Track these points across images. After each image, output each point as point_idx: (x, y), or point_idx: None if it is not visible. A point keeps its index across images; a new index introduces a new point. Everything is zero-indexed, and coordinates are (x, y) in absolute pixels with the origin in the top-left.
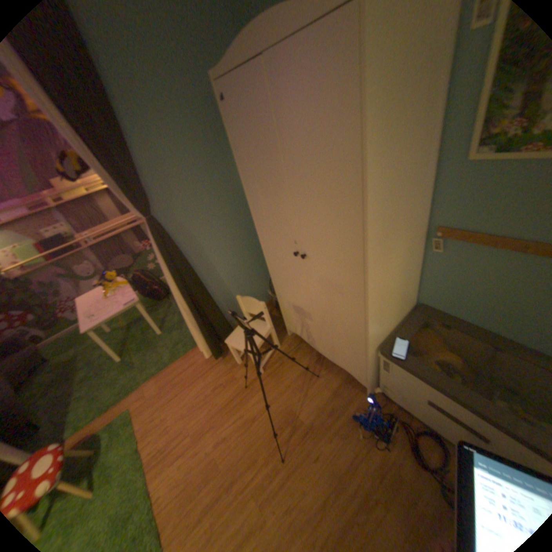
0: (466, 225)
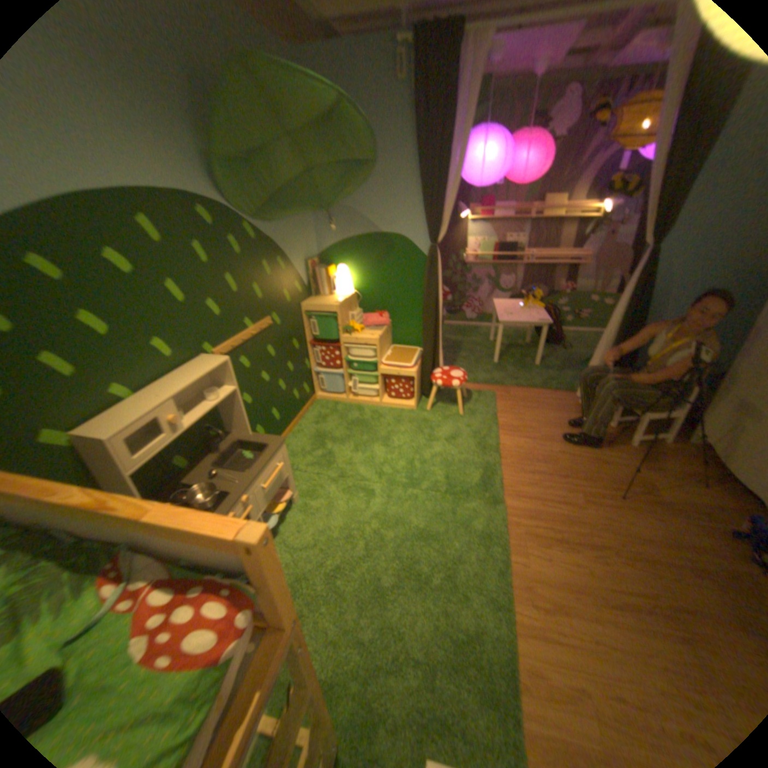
0: None
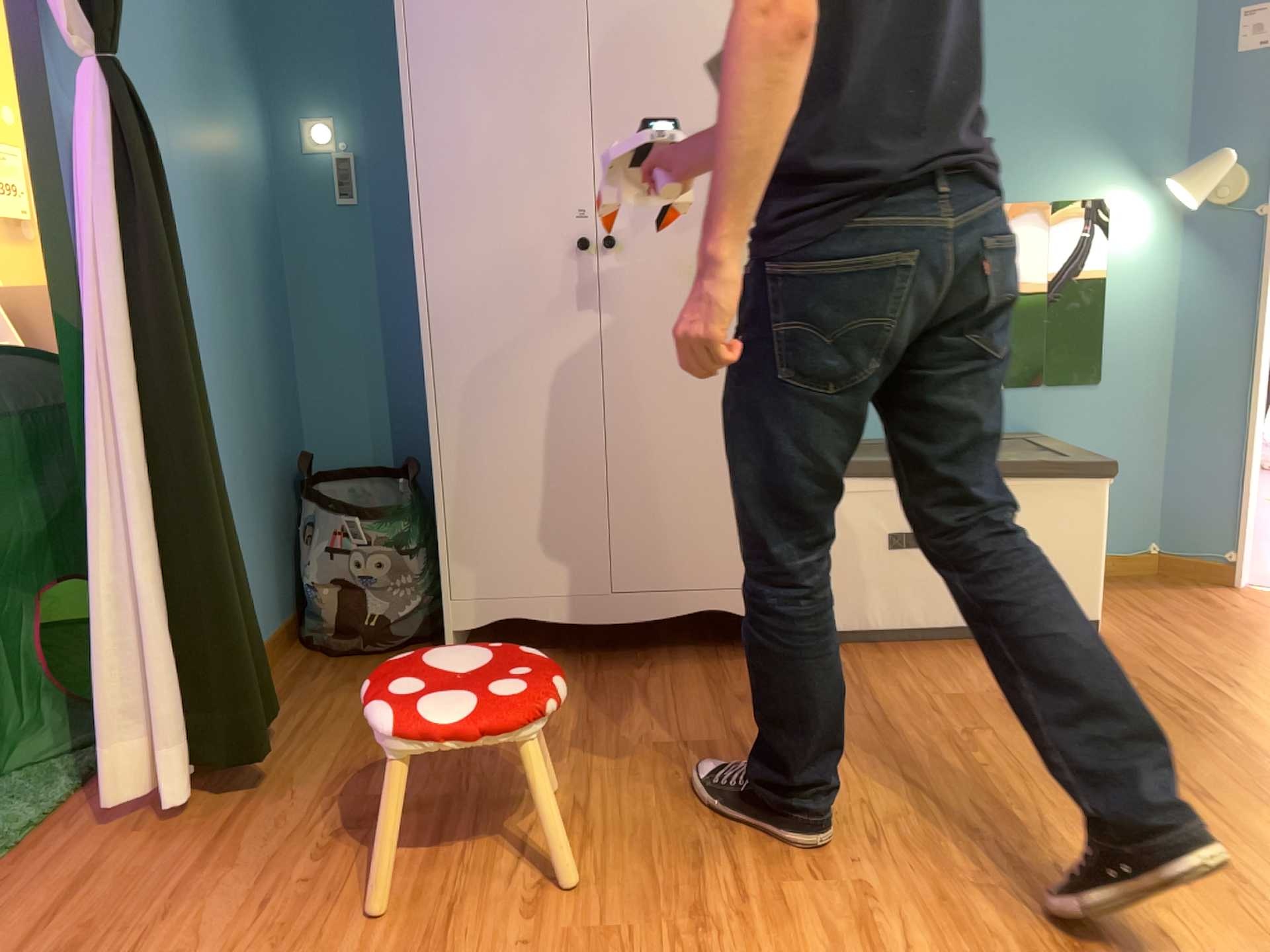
0: None
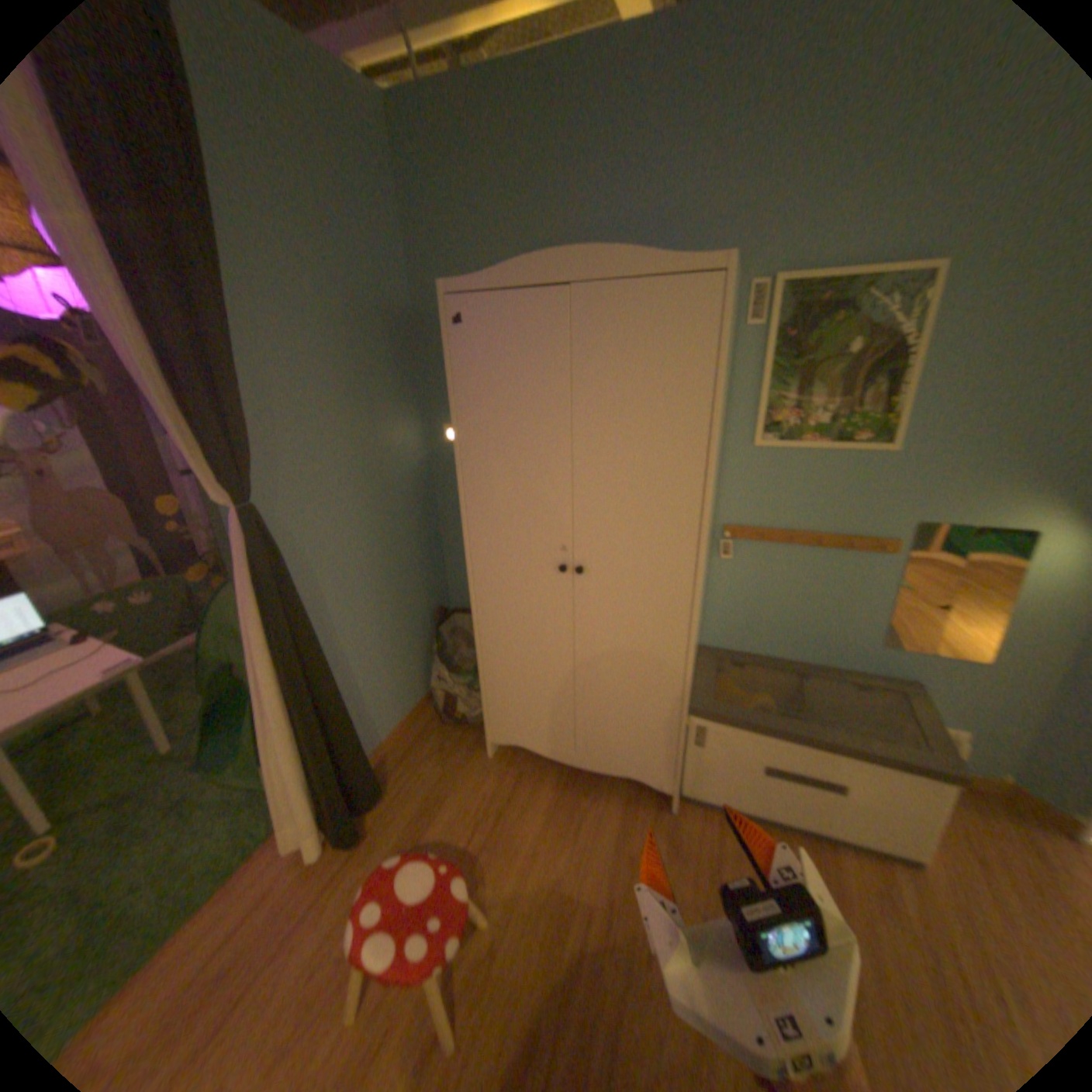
0: (755, 519)
